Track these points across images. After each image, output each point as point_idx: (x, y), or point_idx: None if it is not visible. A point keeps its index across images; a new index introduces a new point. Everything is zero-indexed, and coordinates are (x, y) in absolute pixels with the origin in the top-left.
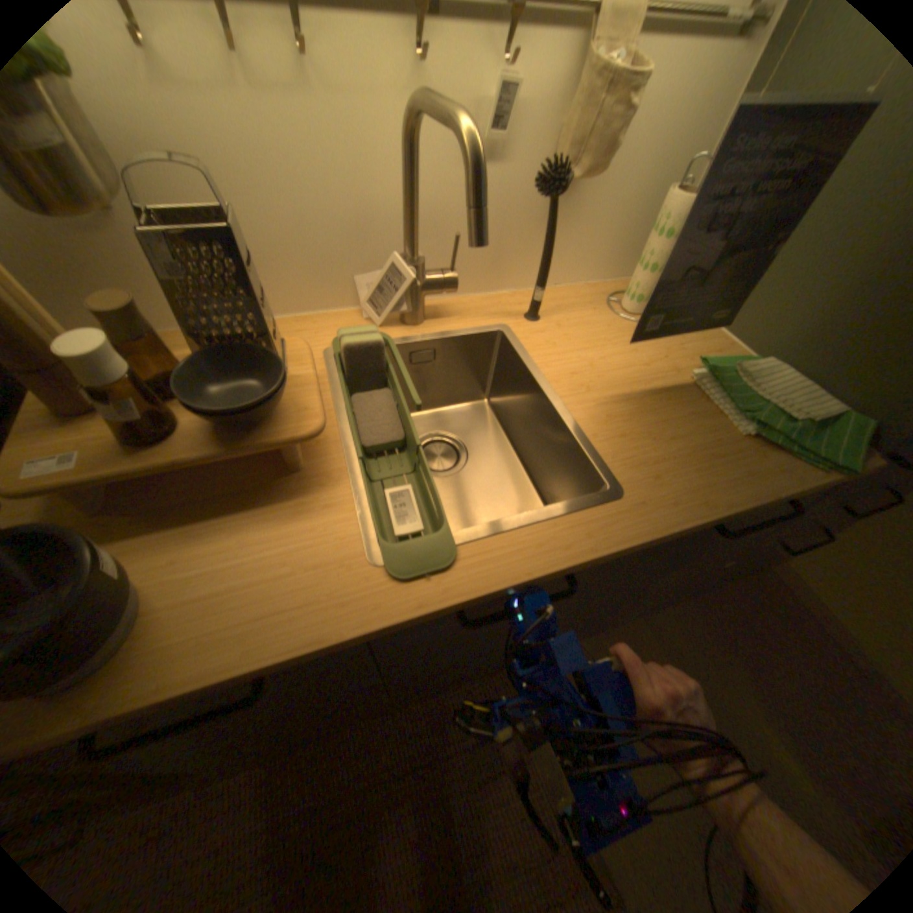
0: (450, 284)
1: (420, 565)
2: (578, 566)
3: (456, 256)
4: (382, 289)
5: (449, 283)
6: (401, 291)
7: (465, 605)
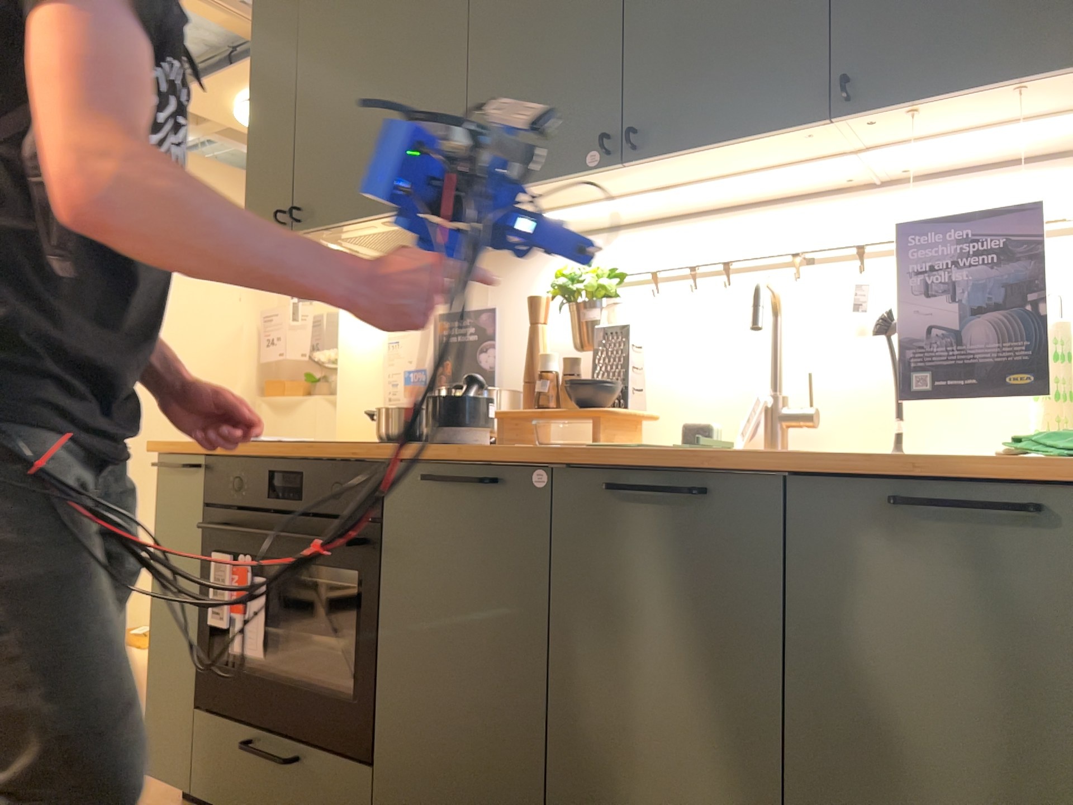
0: (807, 415)
1: (607, 444)
2: (703, 461)
3: (811, 391)
4: (751, 419)
5: (812, 419)
6: (761, 415)
7: (612, 459)
